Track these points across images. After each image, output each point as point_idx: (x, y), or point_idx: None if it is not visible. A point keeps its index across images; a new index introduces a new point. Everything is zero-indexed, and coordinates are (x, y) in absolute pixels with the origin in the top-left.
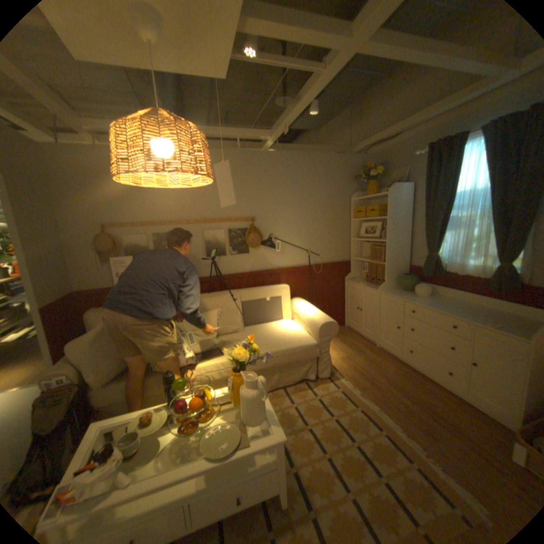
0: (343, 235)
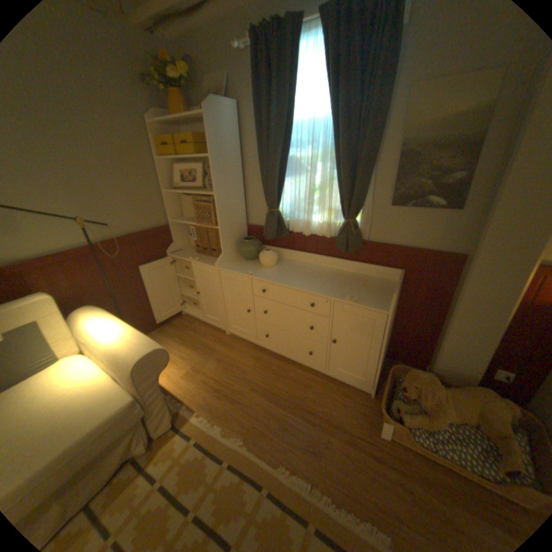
0: (148, 185)
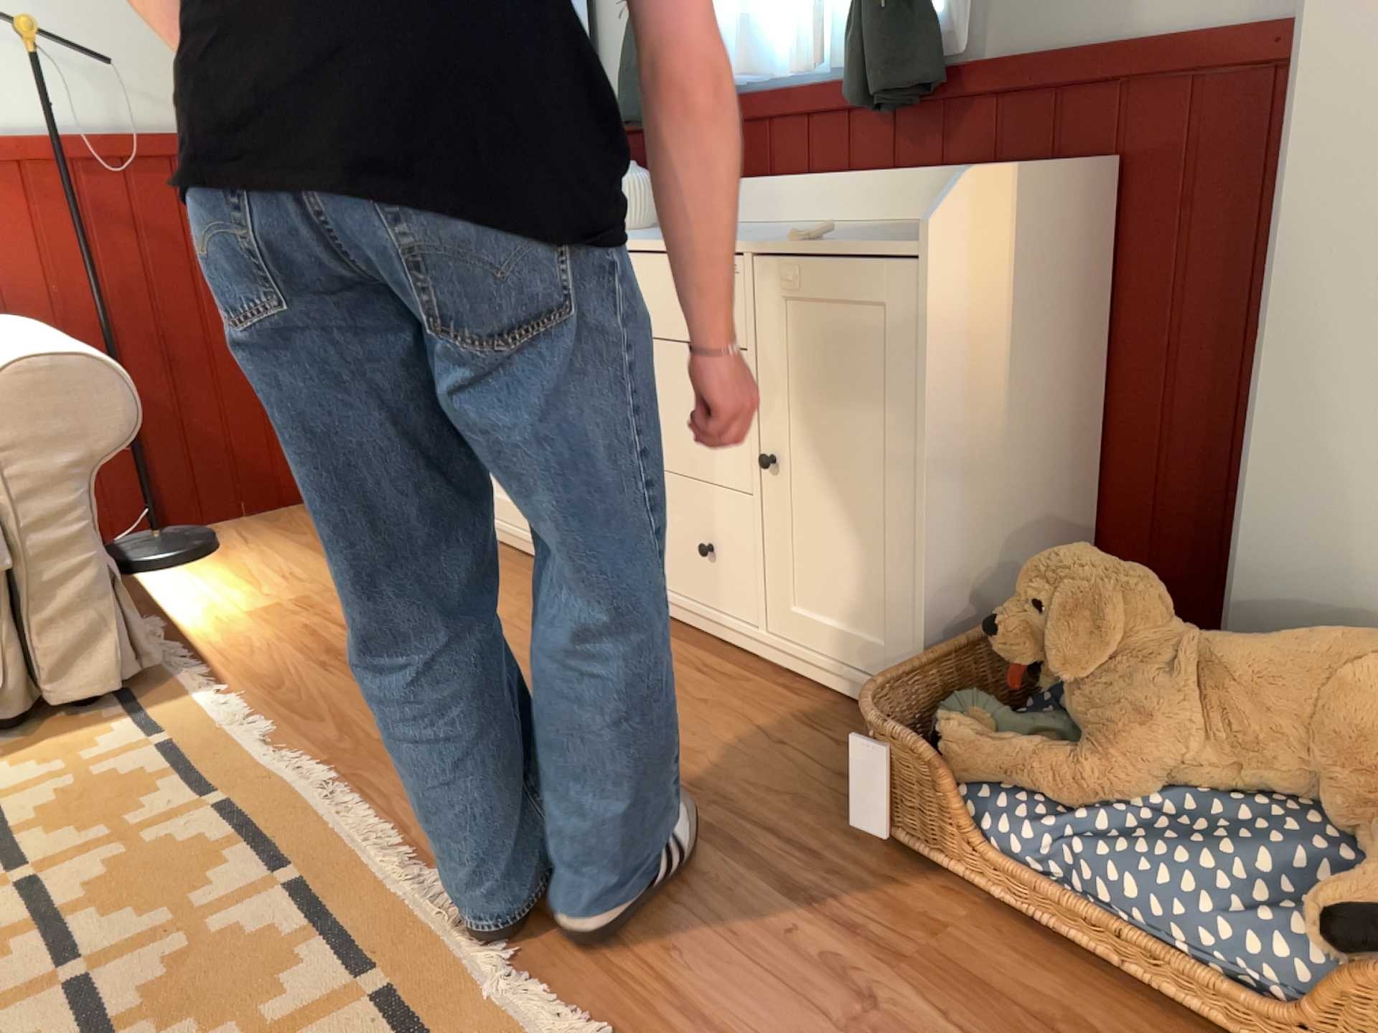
0: None
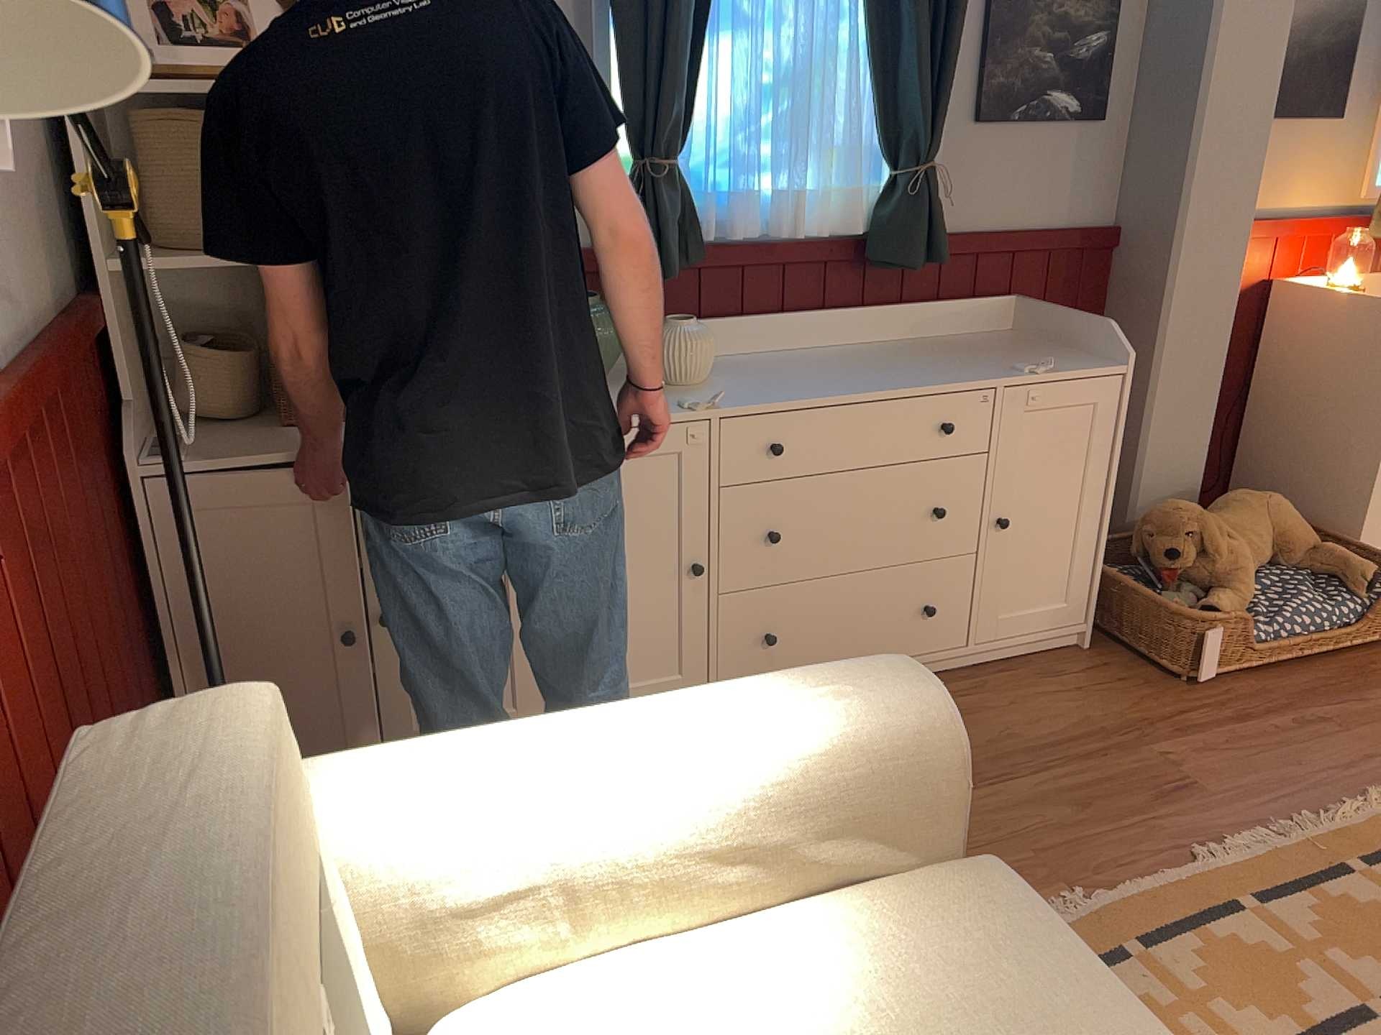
0: None
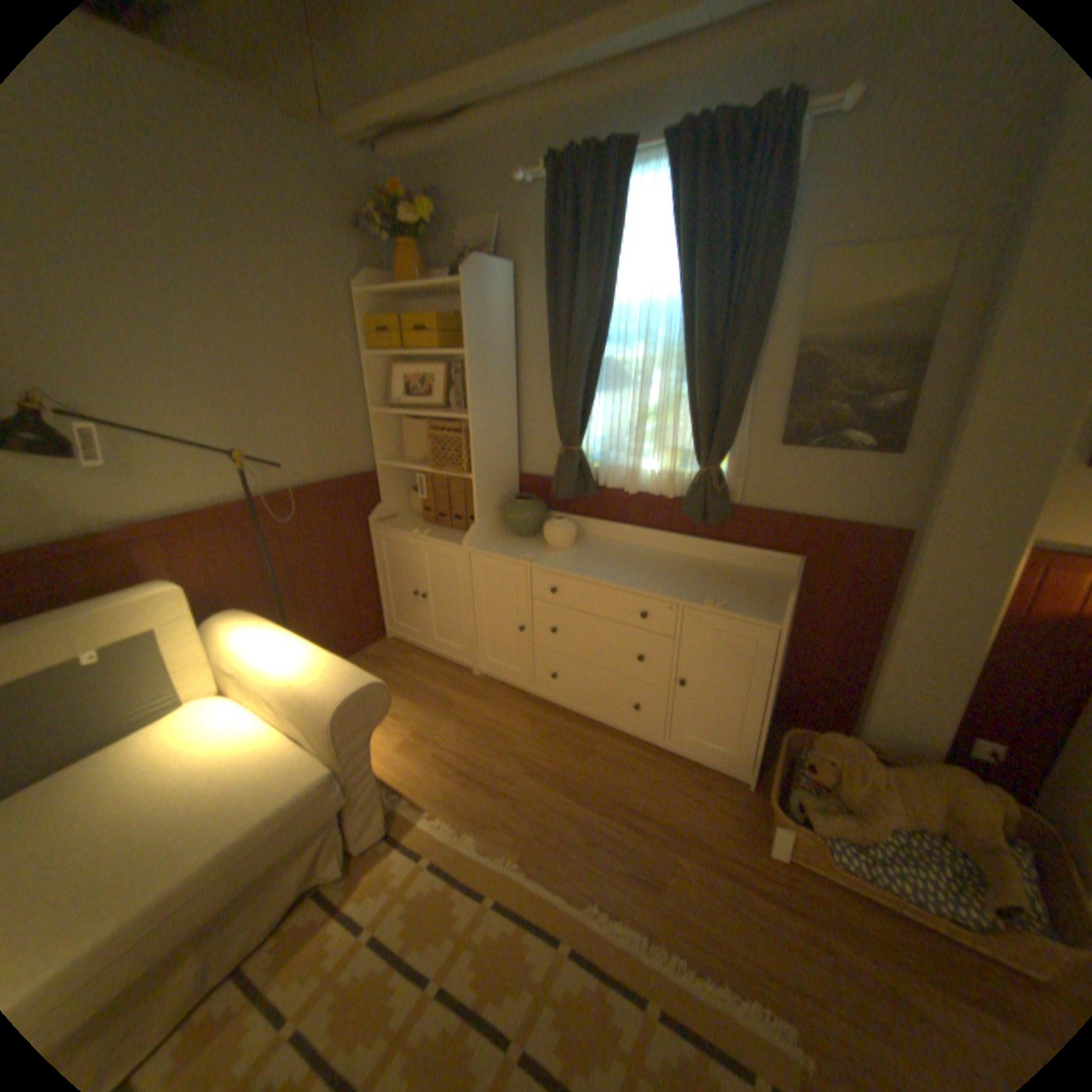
0: (348, 401)
